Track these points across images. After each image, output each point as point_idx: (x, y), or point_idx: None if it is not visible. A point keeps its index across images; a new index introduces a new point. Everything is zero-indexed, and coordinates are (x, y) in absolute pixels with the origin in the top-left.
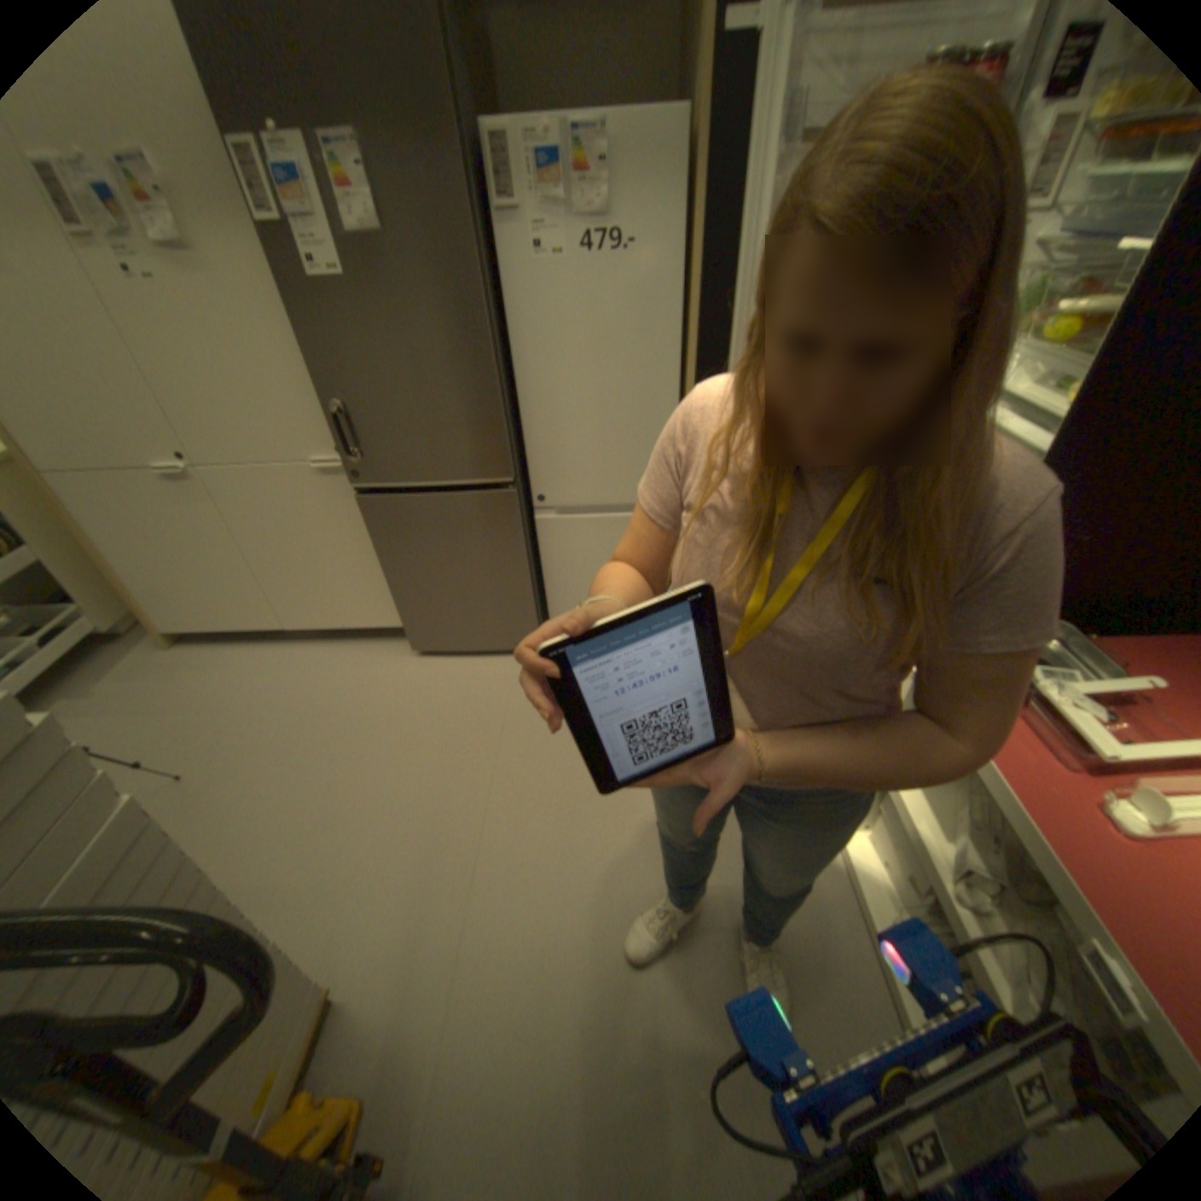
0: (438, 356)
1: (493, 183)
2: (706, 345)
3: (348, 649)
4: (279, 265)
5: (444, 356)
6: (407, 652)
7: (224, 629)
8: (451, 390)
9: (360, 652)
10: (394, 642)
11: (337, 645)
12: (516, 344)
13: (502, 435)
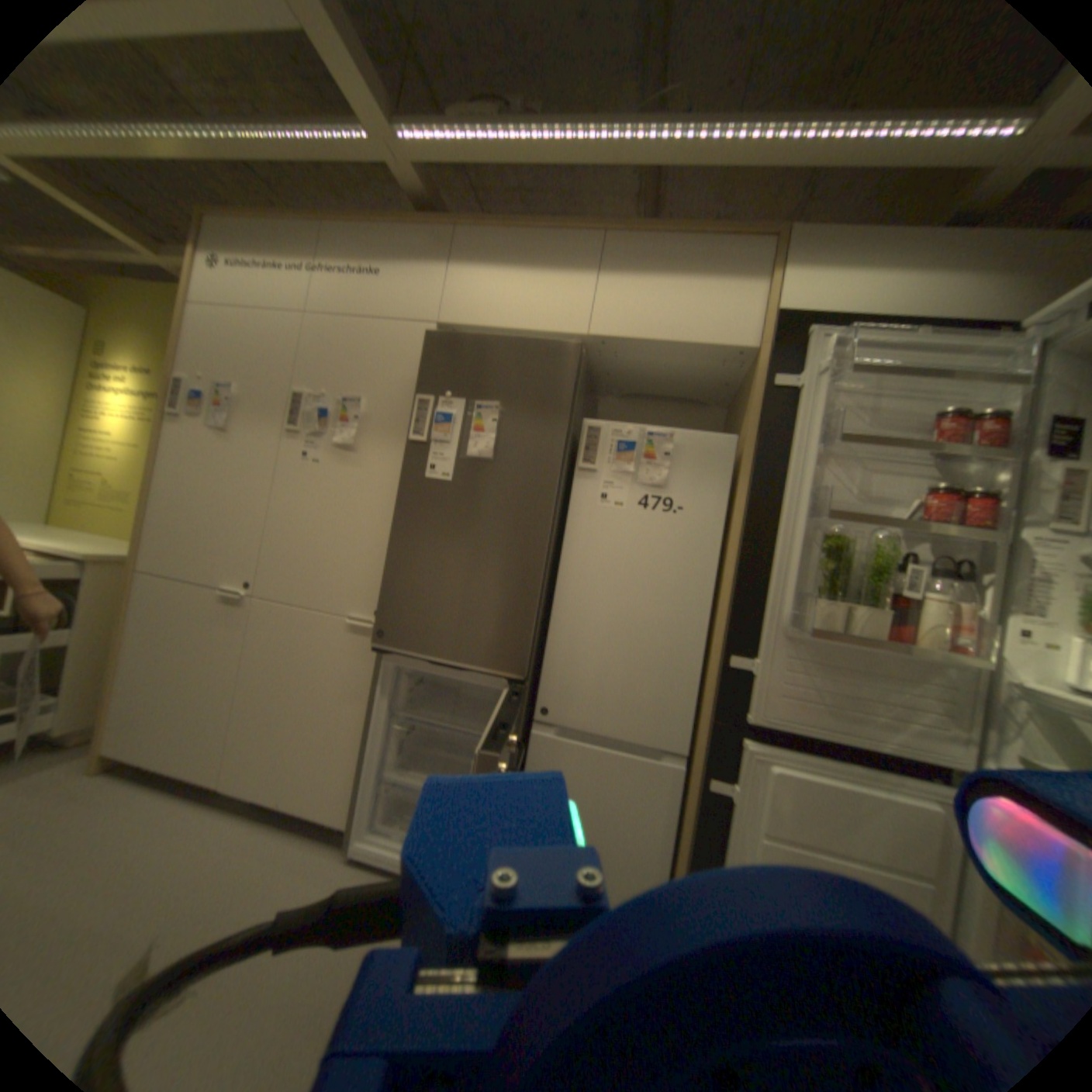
0: (499, 552)
1: (582, 454)
2: (742, 594)
3: (267, 841)
4: (409, 468)
5: (503, 554)
6: (327, 868)
7: (163, 772)
8: (498, 582)
9: (277, 850)
10: (319, 850)
11: (258, 833)
12: (565, 564)
13: (529, 632)
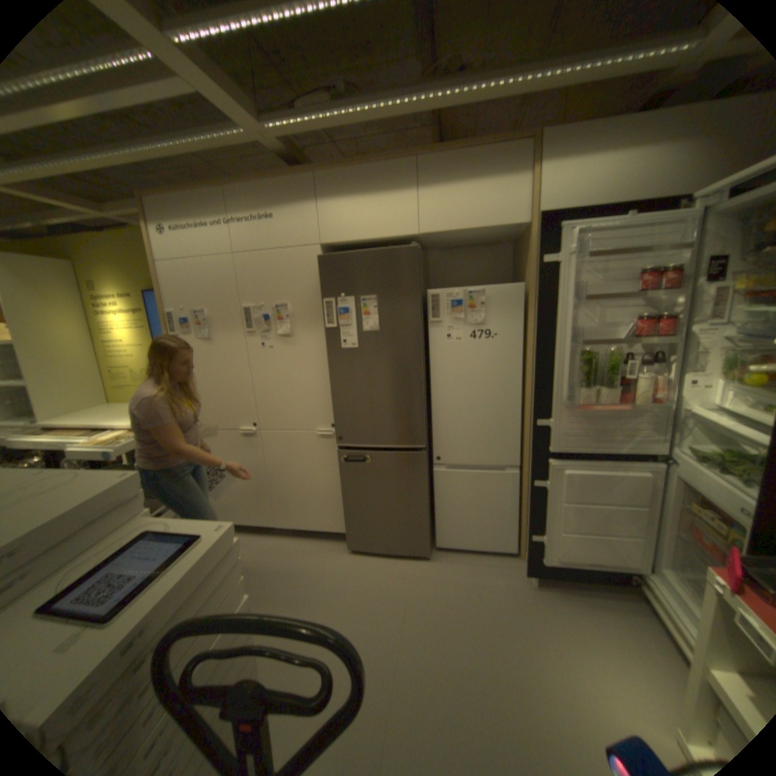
0: (395, 383)
1: (431, 313)
2: (538, 382)
3: (308, 544)
4: (330, 344)
5: (398, 383)
6: (343, 551)
7: (242, 523)
8: (399, 399)
9: (315, 547)
10: (335, 543)
11: (301, 541)
12: (433, 378)
13: (422, 422)
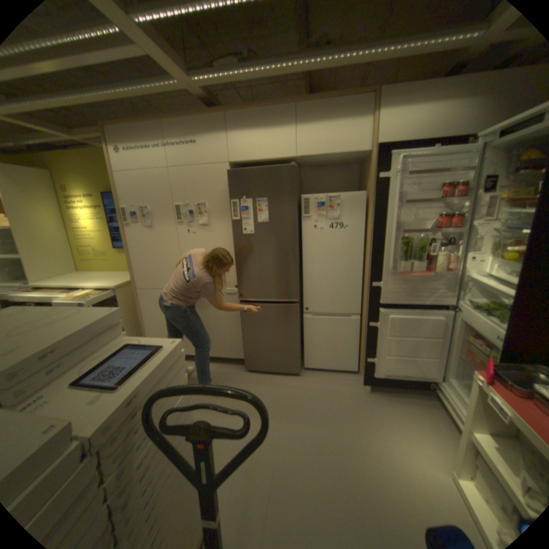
0: (279, 257)
1: (303, 210)
2: (374, 257)
3: (218, 366)
4: (235, 230)
5: (281, 258)
6: (242, 370)
7: None
8: (281, 268)
9: (223, 368)
10: (237, 365)
11: (214, 364)
12: (304, 255)
13: (296, 284)
